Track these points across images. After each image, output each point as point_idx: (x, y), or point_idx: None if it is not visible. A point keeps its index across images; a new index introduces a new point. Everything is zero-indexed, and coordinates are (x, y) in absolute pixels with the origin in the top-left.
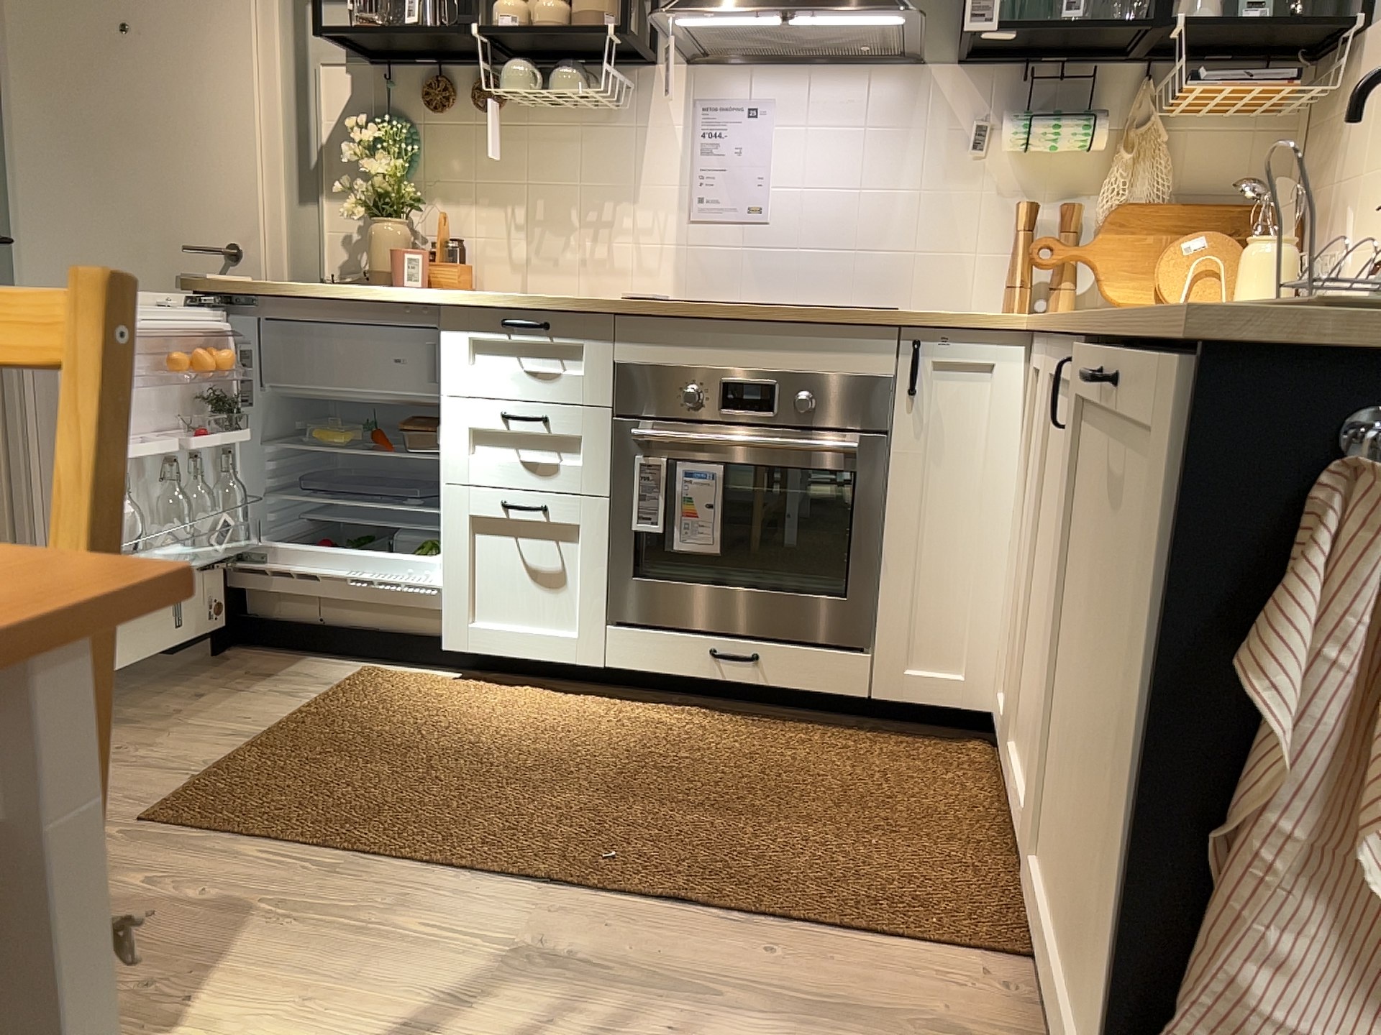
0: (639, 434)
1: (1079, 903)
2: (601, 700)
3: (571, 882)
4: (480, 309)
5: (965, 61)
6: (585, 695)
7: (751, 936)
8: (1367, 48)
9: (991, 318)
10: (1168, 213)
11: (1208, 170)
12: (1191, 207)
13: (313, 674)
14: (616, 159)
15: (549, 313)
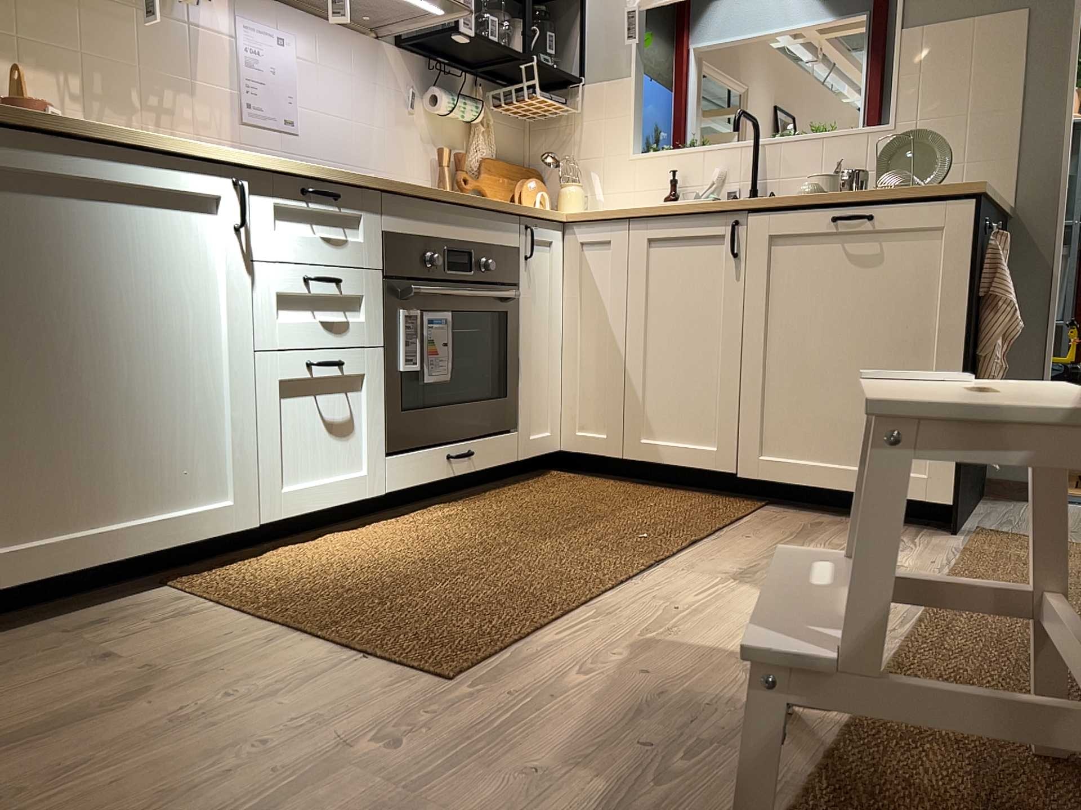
0: (413, 289)
1: (842, 437)
2: (371, 525)
3: (655, 558)
4: (286, 176)
5: (402, 46)
6: (353, 528)
7: (730, 534)
8: (587, 94)
9: (553, 210)
10: (507, 164)
11: (500, 143)
12: (496, 162)
13: (135, 603)
14: (177, 53)
15: (341, 185)
